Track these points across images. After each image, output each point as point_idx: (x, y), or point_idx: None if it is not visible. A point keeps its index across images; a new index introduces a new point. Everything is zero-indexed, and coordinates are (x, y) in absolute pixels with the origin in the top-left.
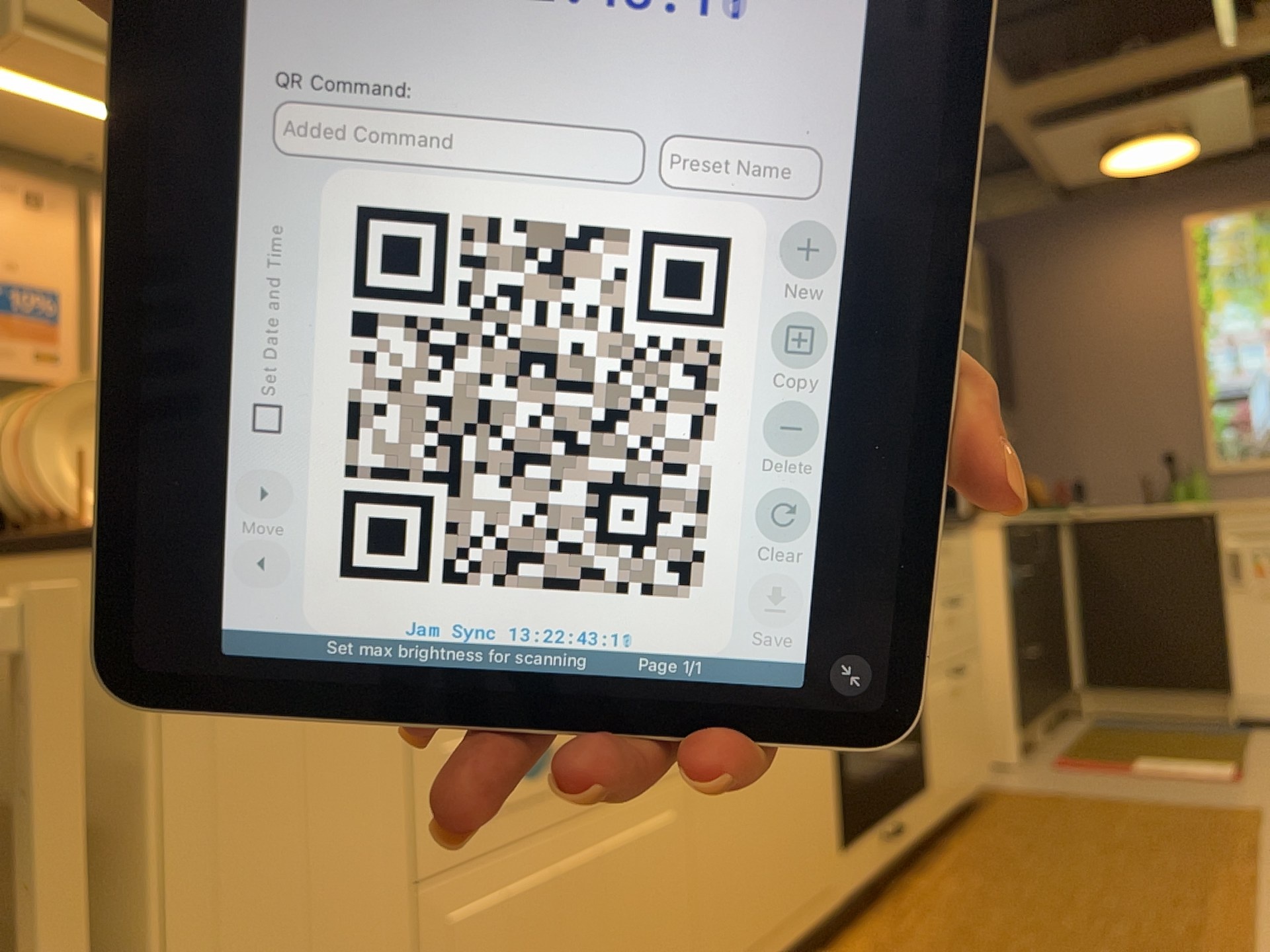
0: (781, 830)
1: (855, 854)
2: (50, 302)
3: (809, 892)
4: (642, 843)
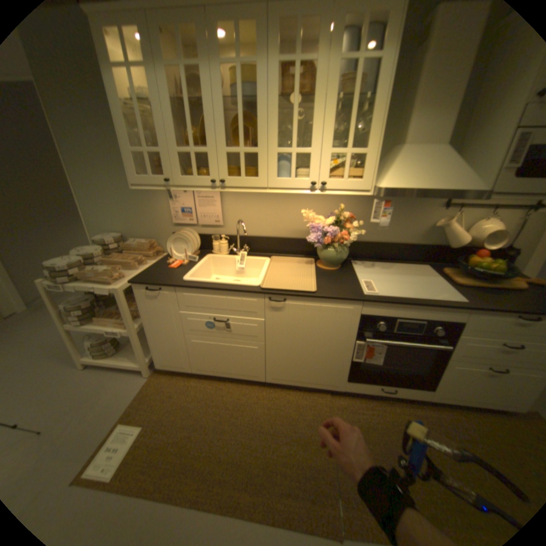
0: (309, 366)
1: (357, 386)
2: (191, 210)
3: (322, 382)
4: (246, 349)
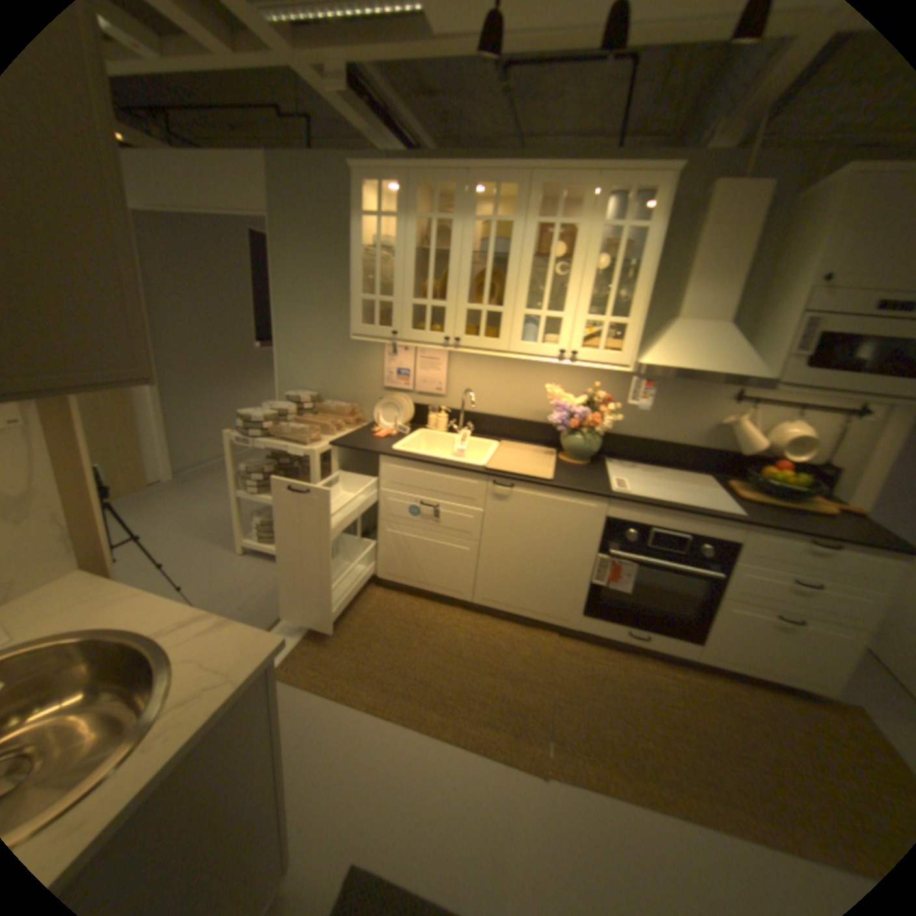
0: (532, 584)
1: (594, 622)
2: (408, 372)
3: (547, 611)
4: (453, 549)
